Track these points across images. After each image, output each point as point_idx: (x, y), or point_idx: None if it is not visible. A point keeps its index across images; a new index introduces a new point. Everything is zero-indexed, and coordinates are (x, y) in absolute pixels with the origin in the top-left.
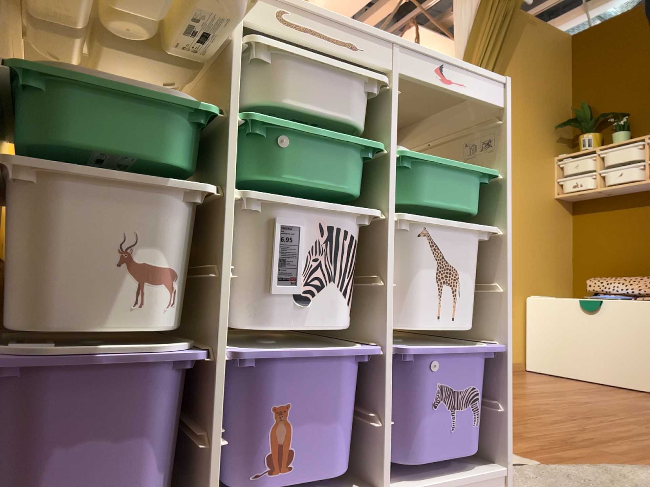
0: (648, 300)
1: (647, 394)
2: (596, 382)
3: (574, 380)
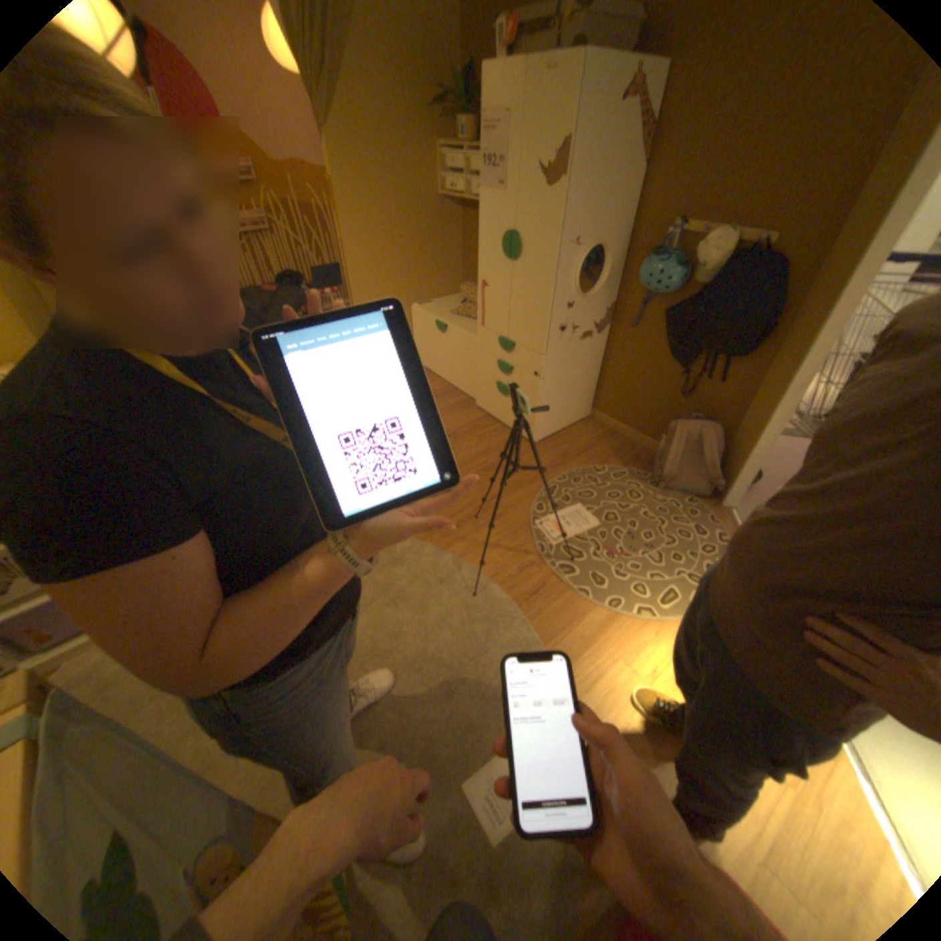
0: (473, 336)
1: (464, 404)
2: (447, 386)
3: (435, 383)
